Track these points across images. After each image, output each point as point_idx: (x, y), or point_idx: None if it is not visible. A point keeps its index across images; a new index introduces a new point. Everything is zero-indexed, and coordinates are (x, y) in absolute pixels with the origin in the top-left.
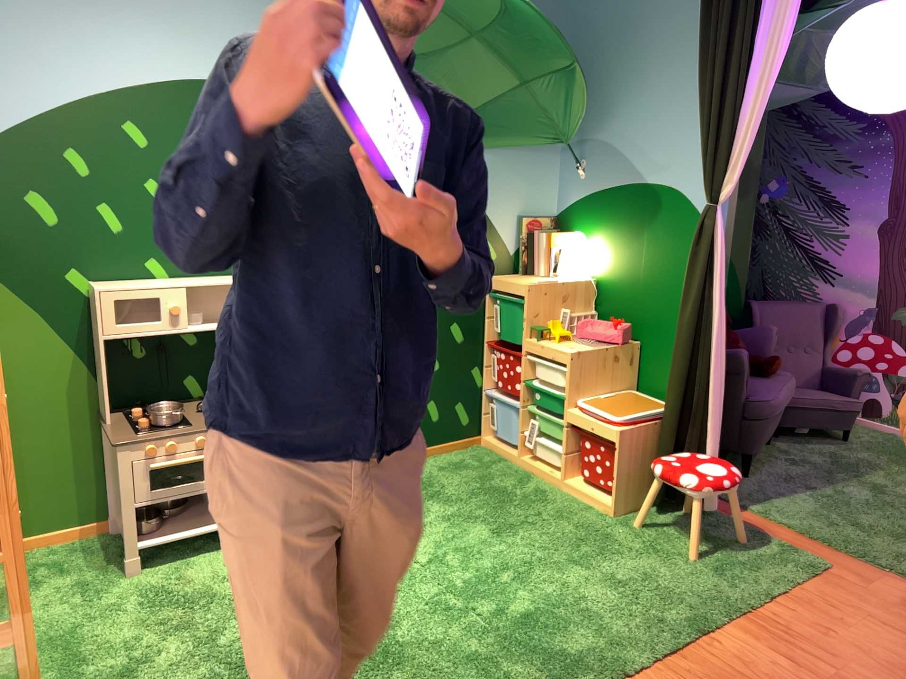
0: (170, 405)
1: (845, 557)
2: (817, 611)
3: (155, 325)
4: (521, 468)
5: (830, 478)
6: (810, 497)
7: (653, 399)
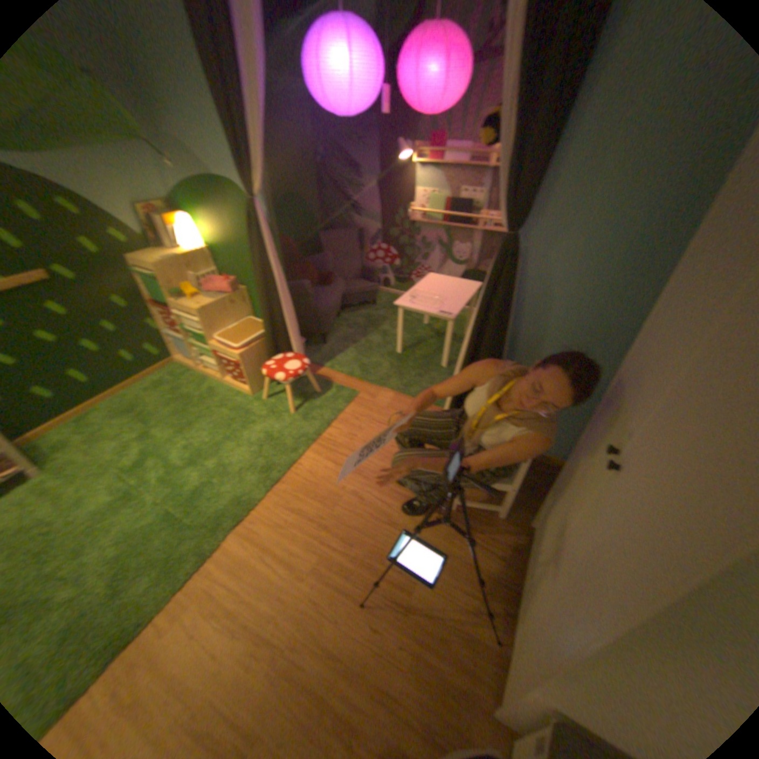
0: None
1: (365, 385)
2: (348, 426)
3: None
4: (197, 374)
5: (364, 334)
6: (353, 350)
7: (260, 322)
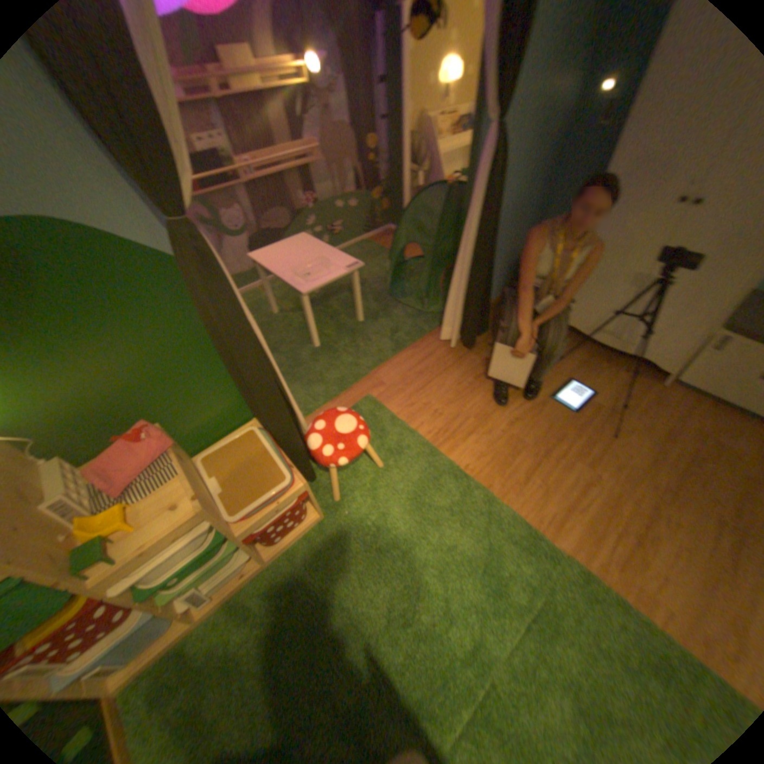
0: None
1: (356, 386)
2: (417, 412)
3: None
4: (203, 621)
5: None
6: None
7: (224, 441)
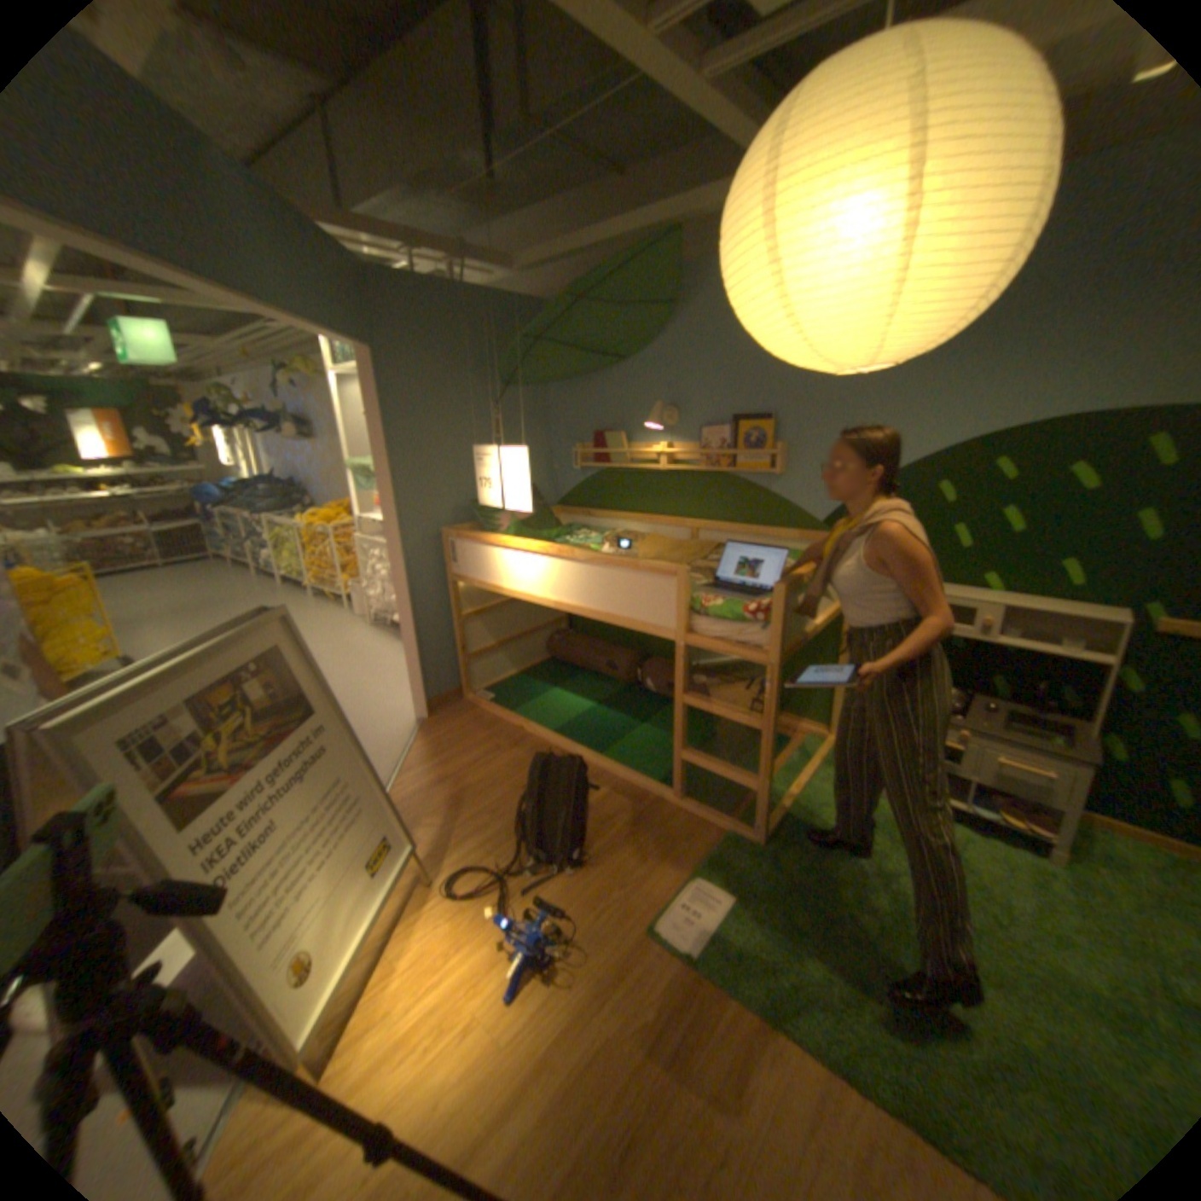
0: (971, 694)
1: None
2: None
3: (975, 628)
4: None
5: None
6: None
7: None
